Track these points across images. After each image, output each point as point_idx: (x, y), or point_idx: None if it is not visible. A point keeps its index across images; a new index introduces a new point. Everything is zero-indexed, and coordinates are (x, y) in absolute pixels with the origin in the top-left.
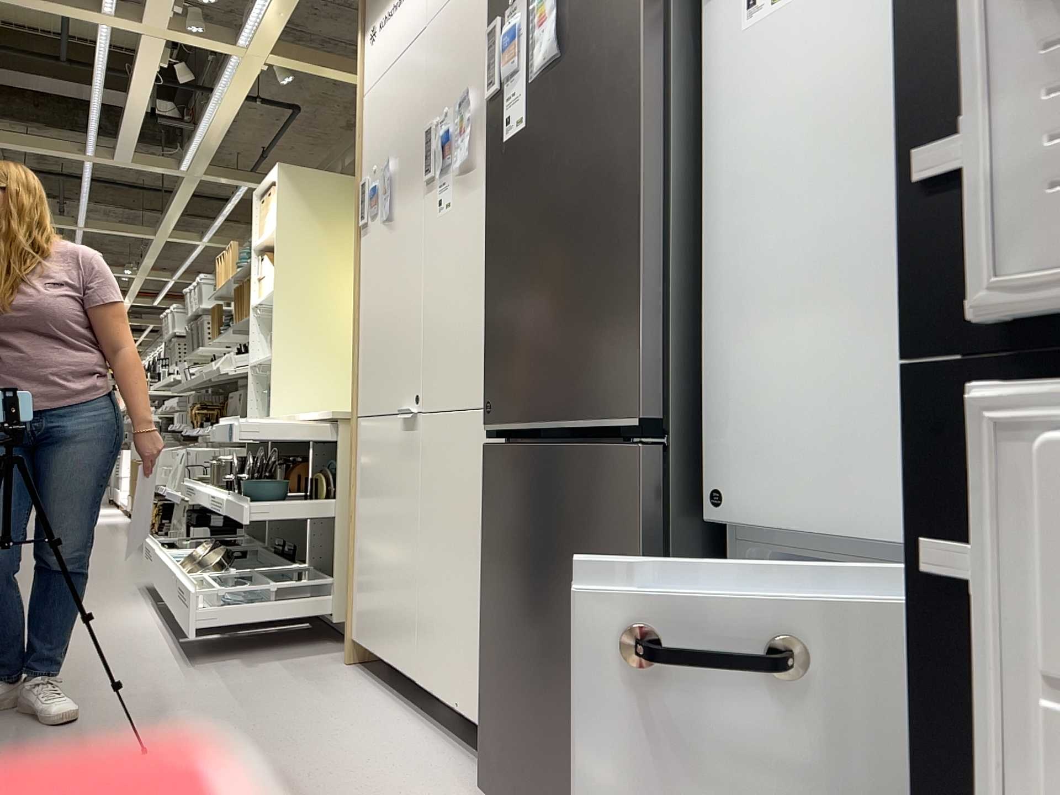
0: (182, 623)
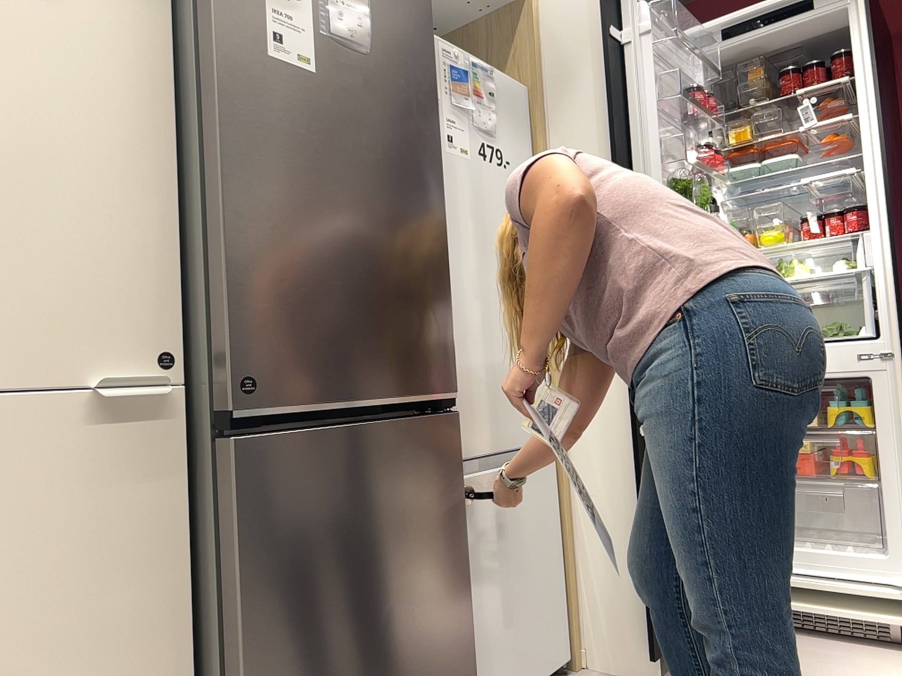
0: None
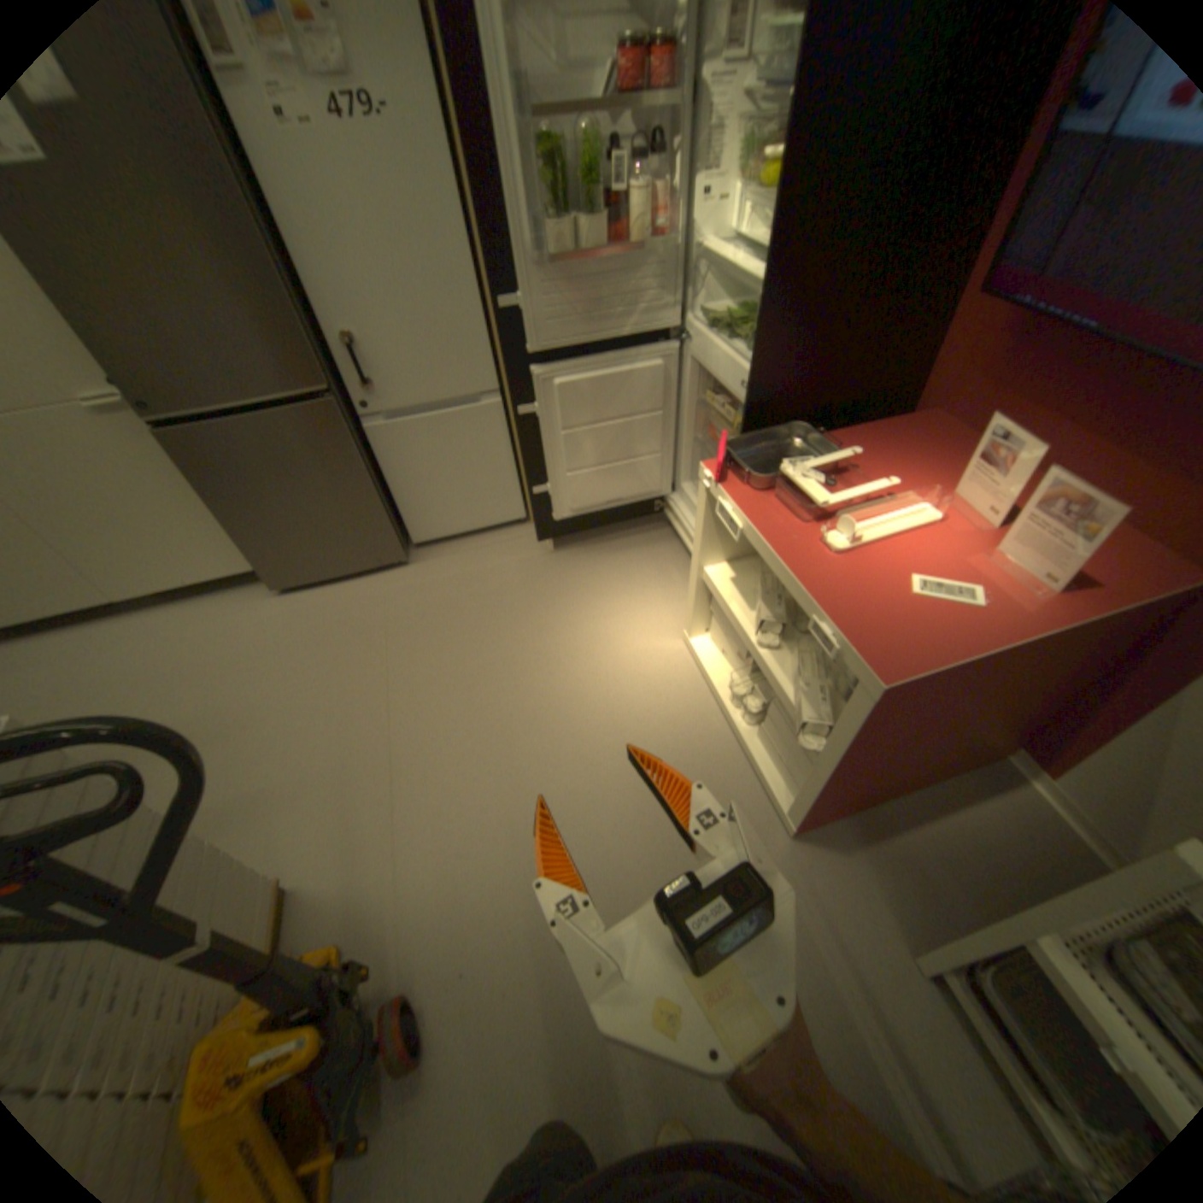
0: None
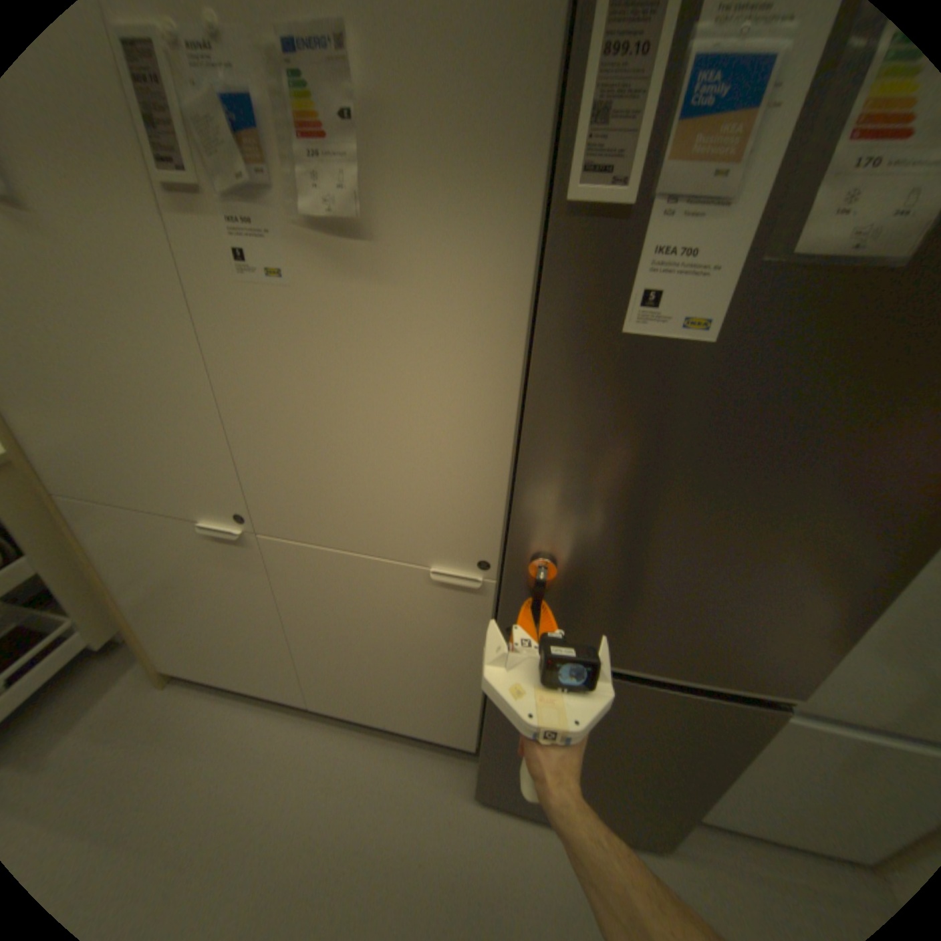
0: None
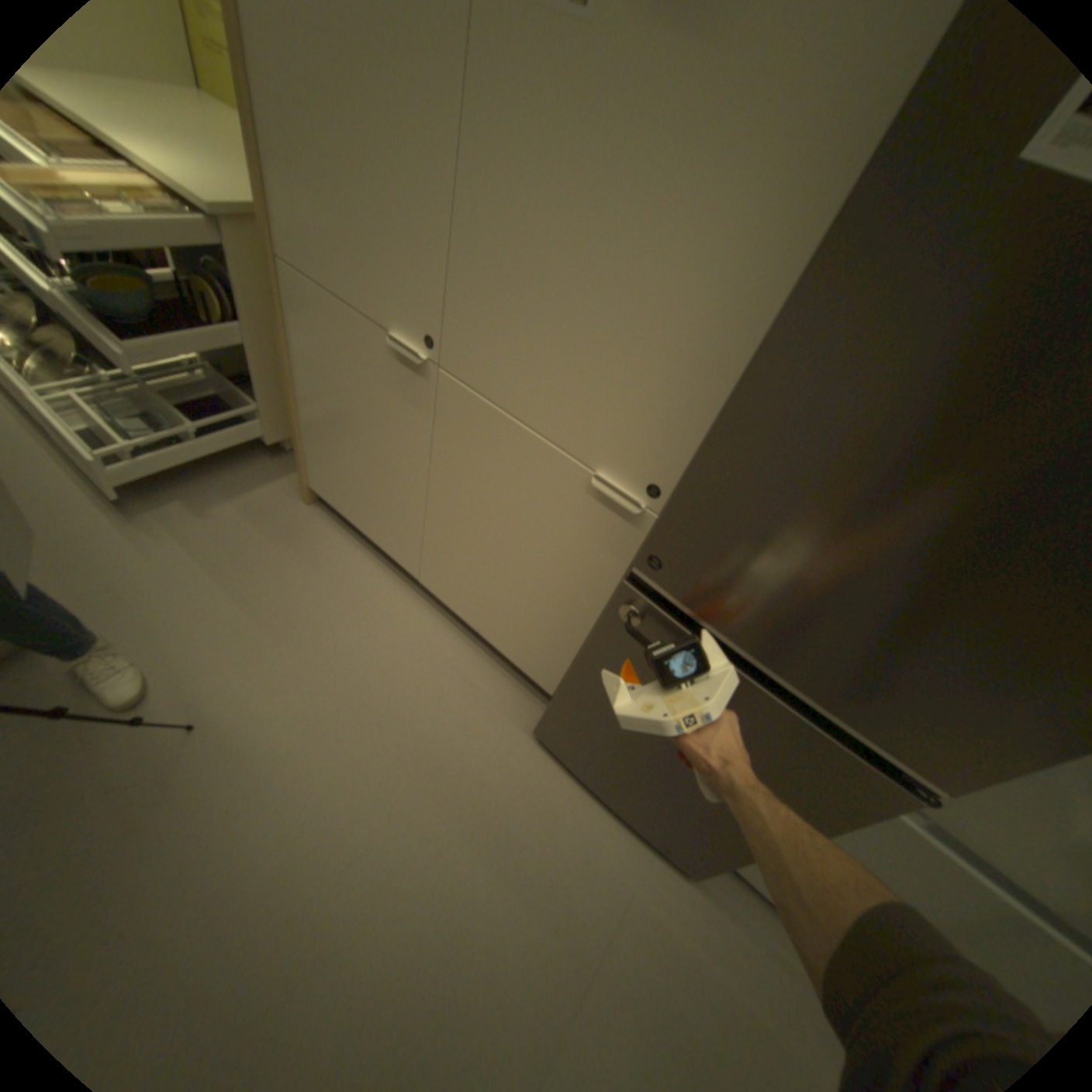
0: (82, 464)
